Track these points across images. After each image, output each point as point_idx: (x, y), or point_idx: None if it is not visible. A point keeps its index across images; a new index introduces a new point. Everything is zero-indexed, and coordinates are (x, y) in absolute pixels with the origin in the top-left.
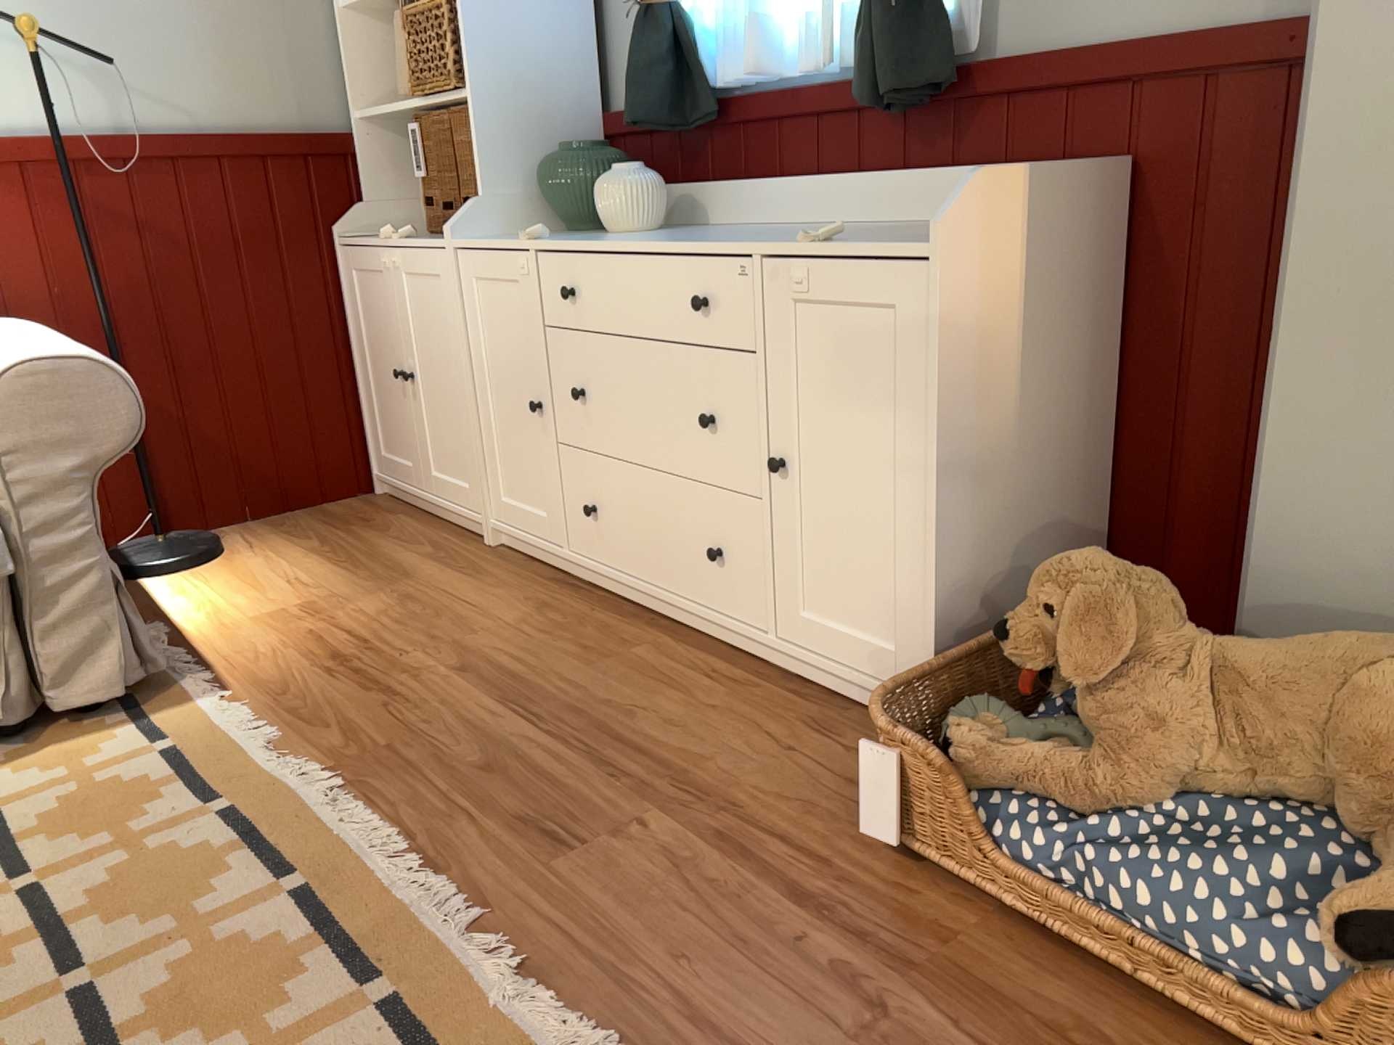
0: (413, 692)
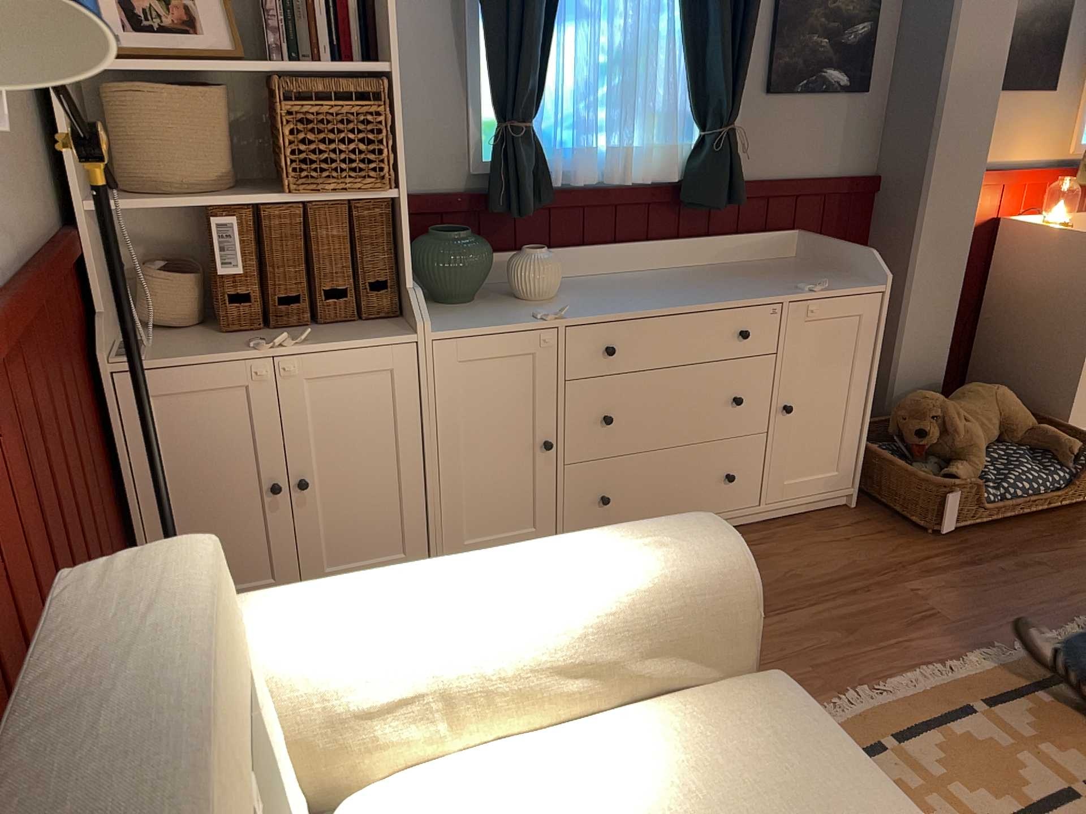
0: None
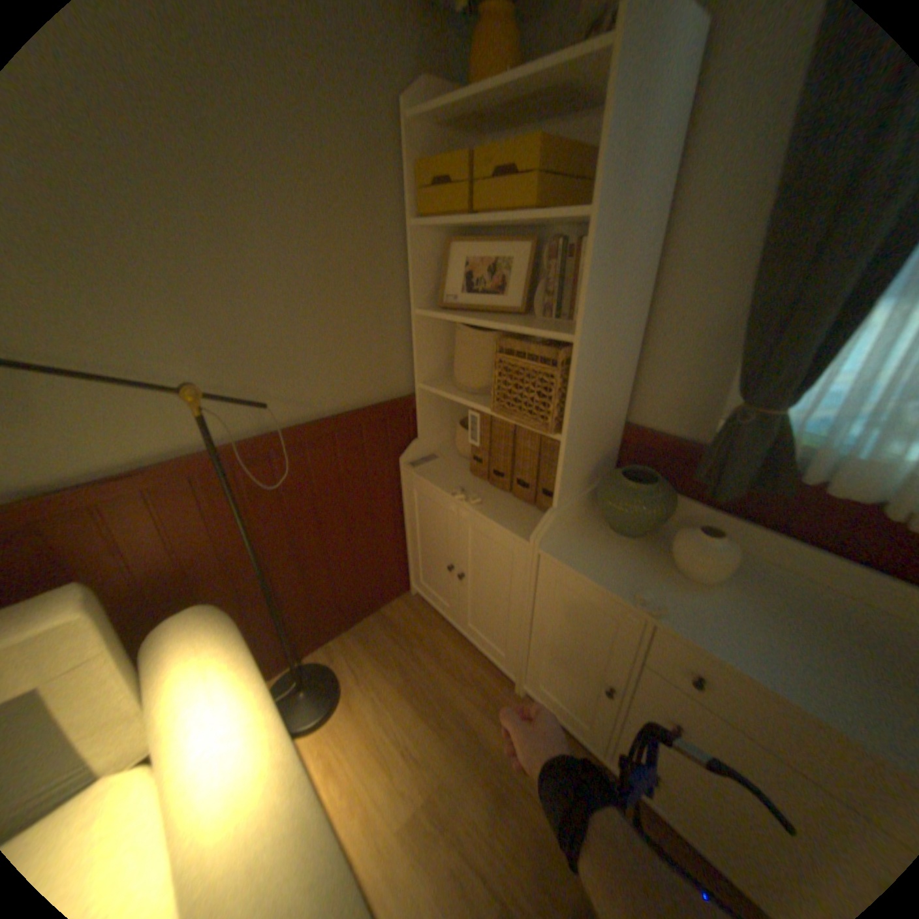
0: None
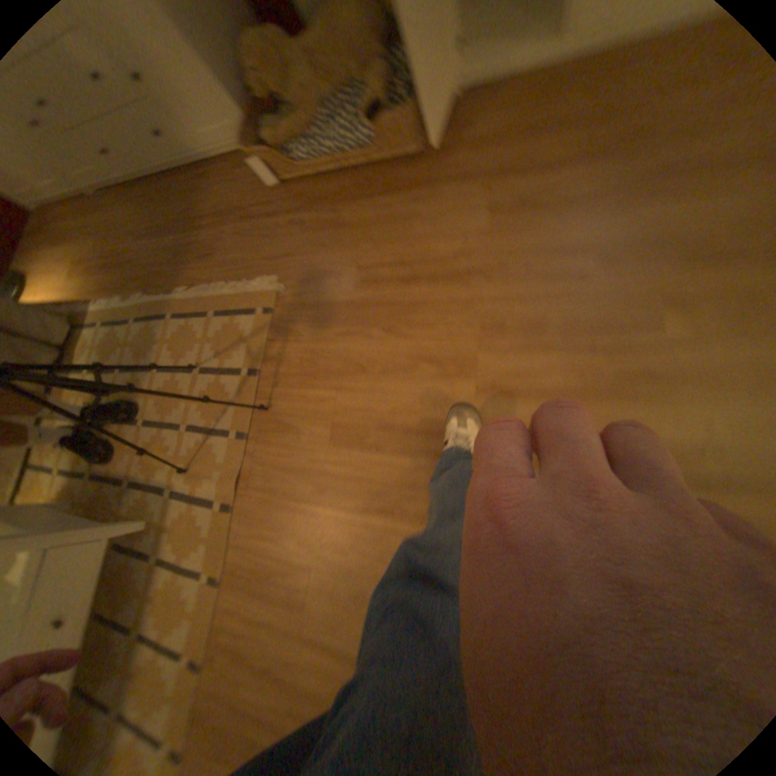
0: (130, 253)
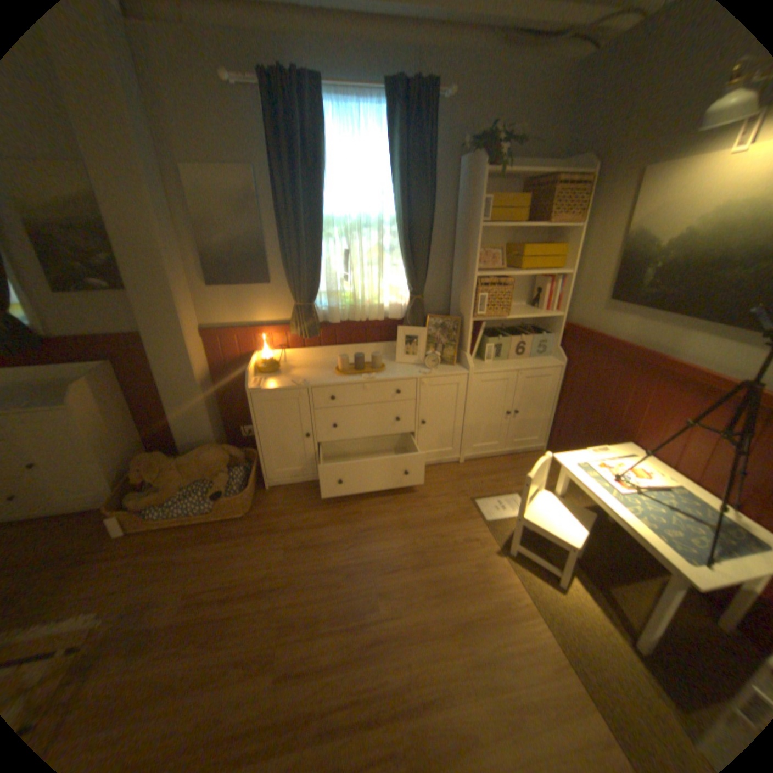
0: None
